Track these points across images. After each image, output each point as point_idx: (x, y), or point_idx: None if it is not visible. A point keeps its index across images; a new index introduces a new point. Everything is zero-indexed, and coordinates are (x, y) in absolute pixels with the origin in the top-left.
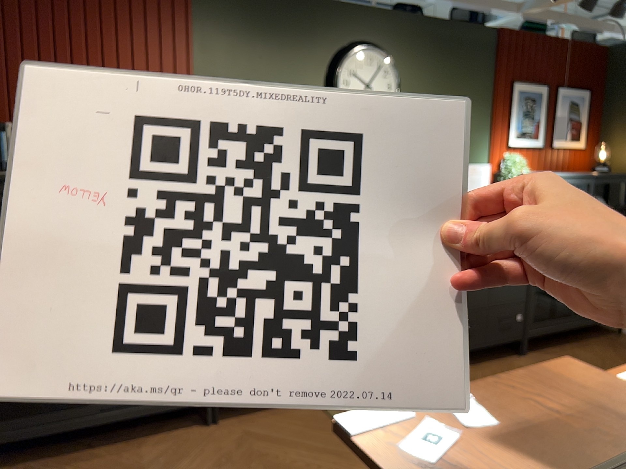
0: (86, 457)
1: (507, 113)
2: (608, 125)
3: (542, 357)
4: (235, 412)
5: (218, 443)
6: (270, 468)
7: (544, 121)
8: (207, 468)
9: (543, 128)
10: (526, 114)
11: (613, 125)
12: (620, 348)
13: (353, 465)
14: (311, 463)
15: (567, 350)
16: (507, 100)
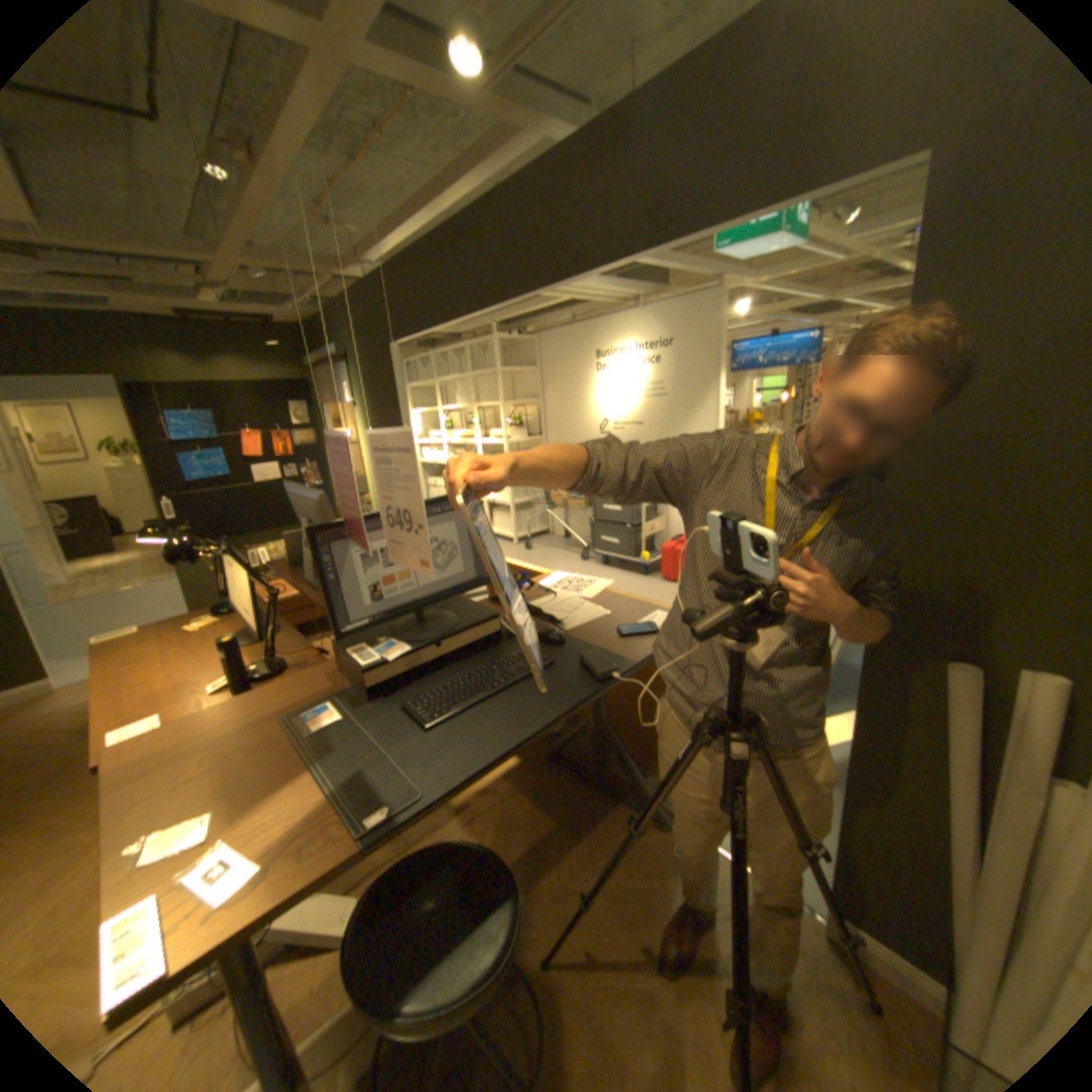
0: None
1: None
2: None
3: None
4: None
5: None
6: None
7: None
8: None
9: None
10: None
11: None
12: None
13: None
14: None
15: None
16: None
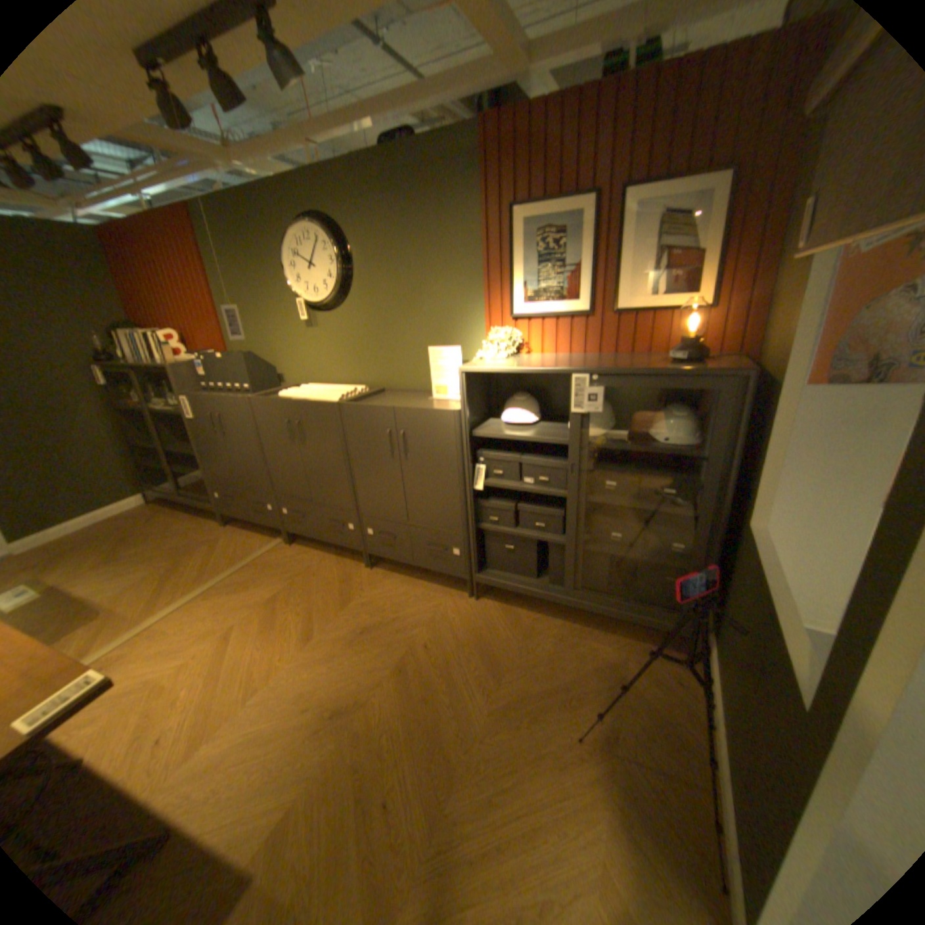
0: (177, 516)
1: (506, 262)
2: (786, 245)
3: (488, 611)
4: (245, 525)
5: (203, 537)
6: (179, 562)
7: (587, 265)
8: (174, 547)
9: (586, 277)
10: (542, 258)
11: (789, 244)
12: (621, 670)
13: (190, 586)
14: (188, 572)
15: (542, 624)
16: (503, 240)
